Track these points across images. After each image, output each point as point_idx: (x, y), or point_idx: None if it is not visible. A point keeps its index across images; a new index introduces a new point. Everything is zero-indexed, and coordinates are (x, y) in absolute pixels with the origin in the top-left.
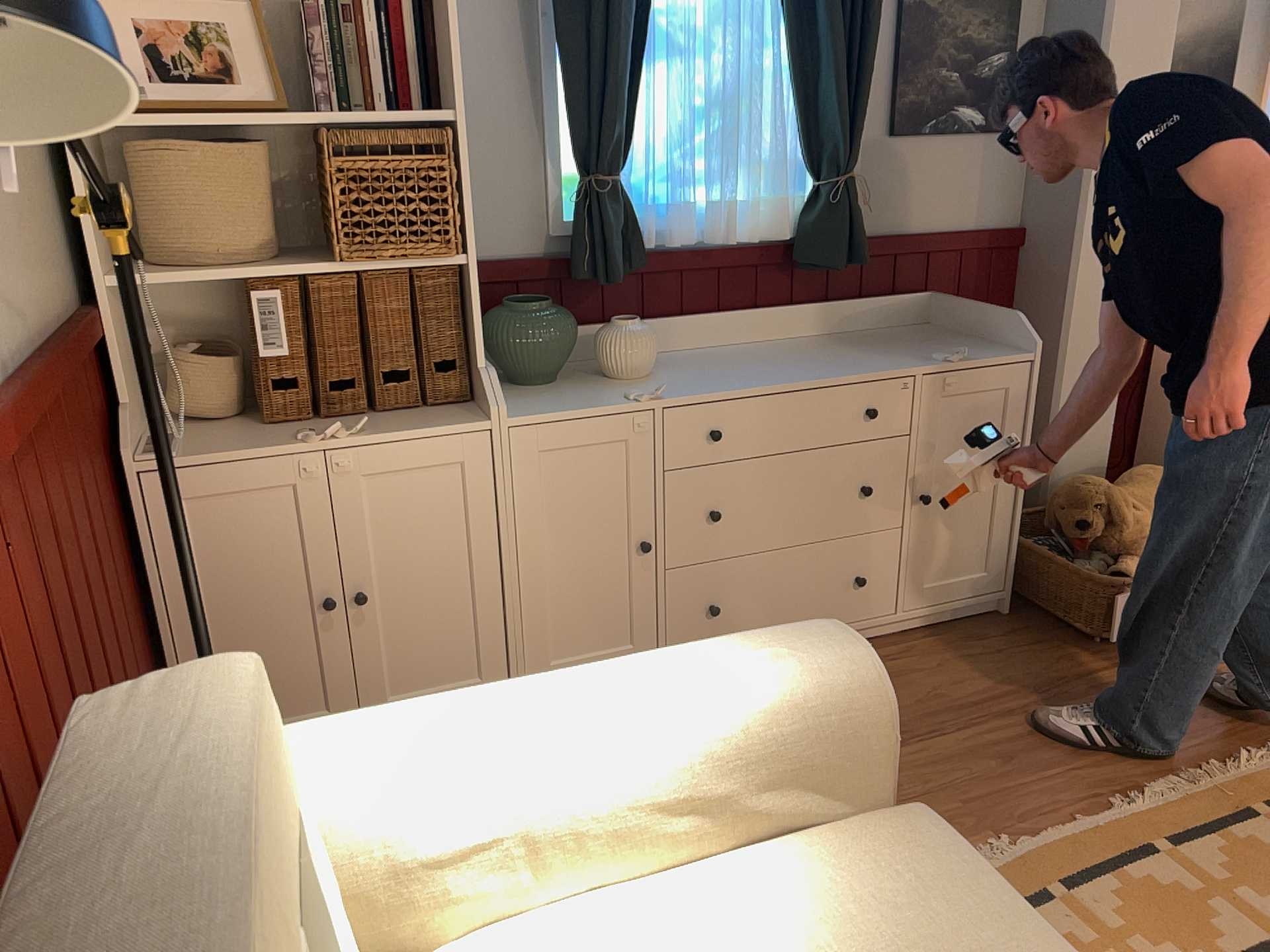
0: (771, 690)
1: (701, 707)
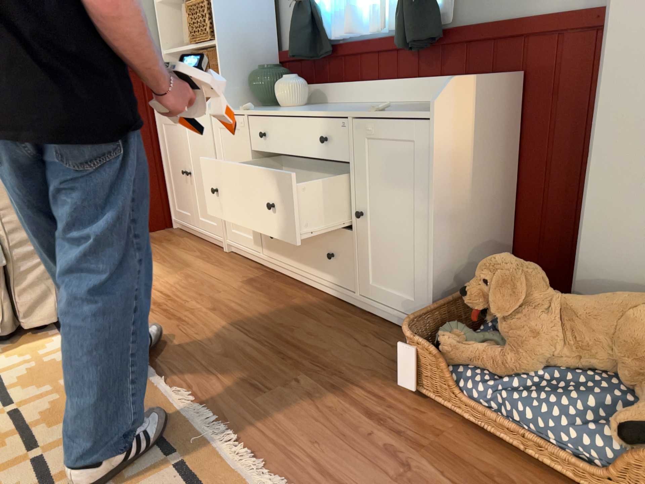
0: None
1: None
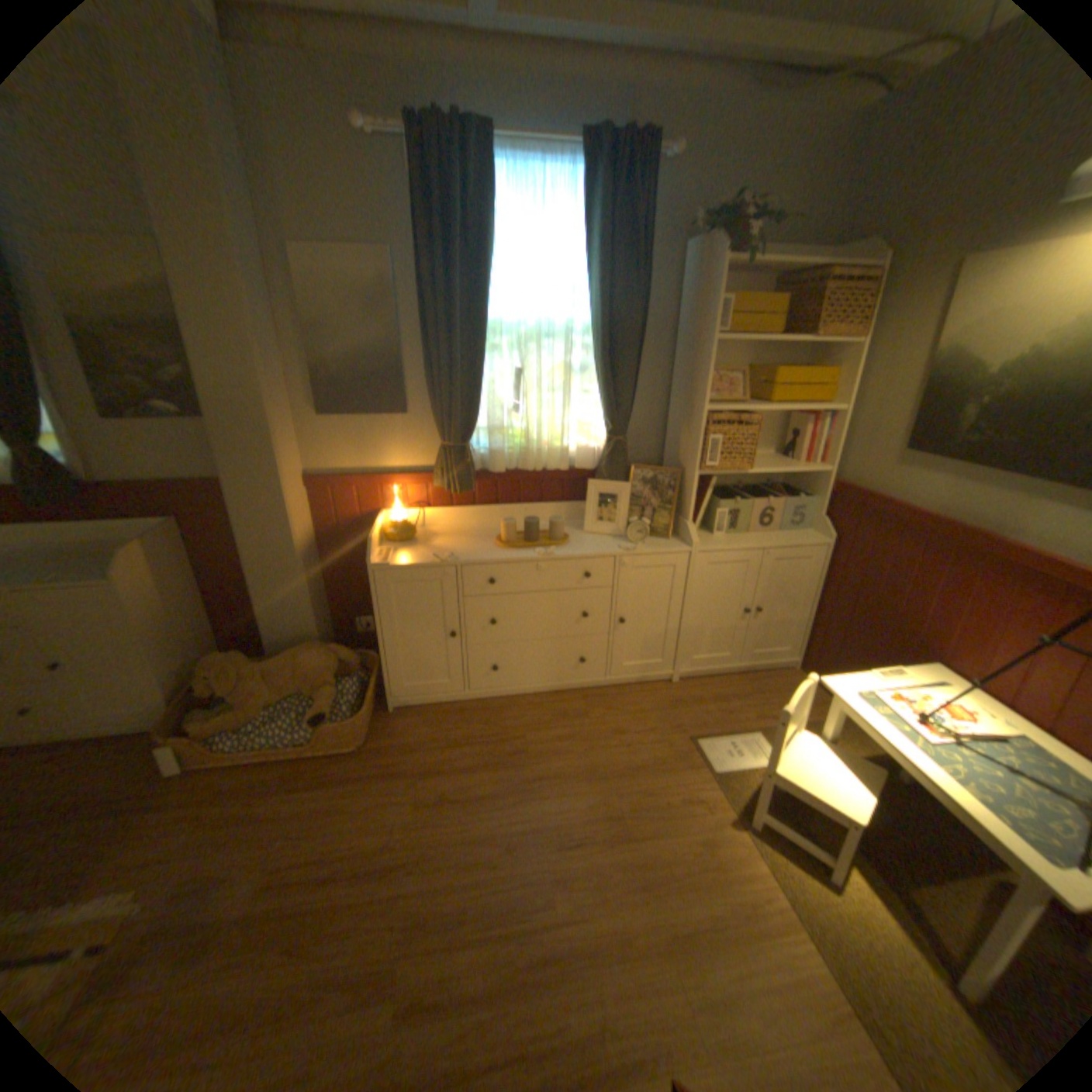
0: None
1: None
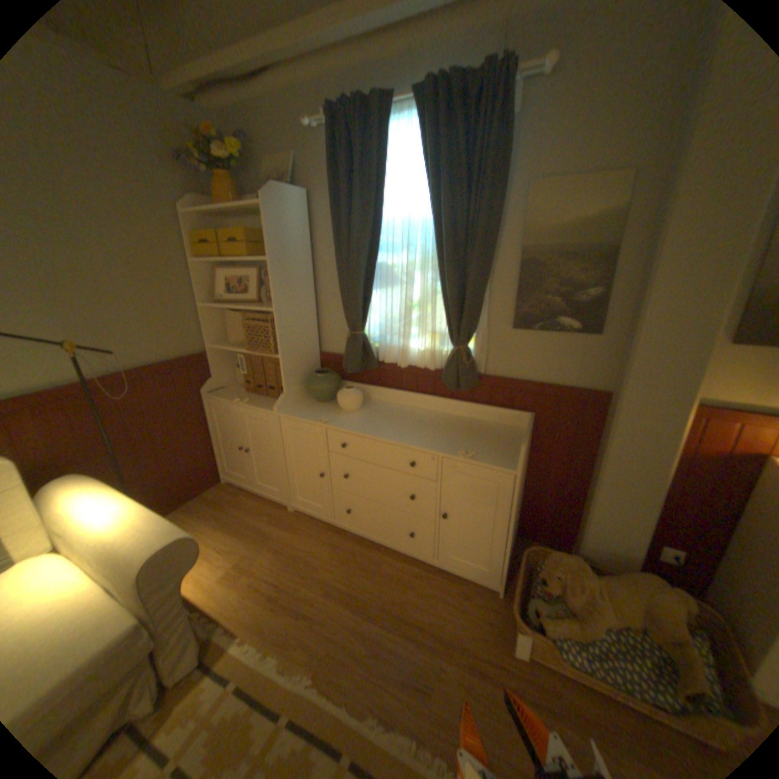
0: (120, 544)
1: (107, 535)
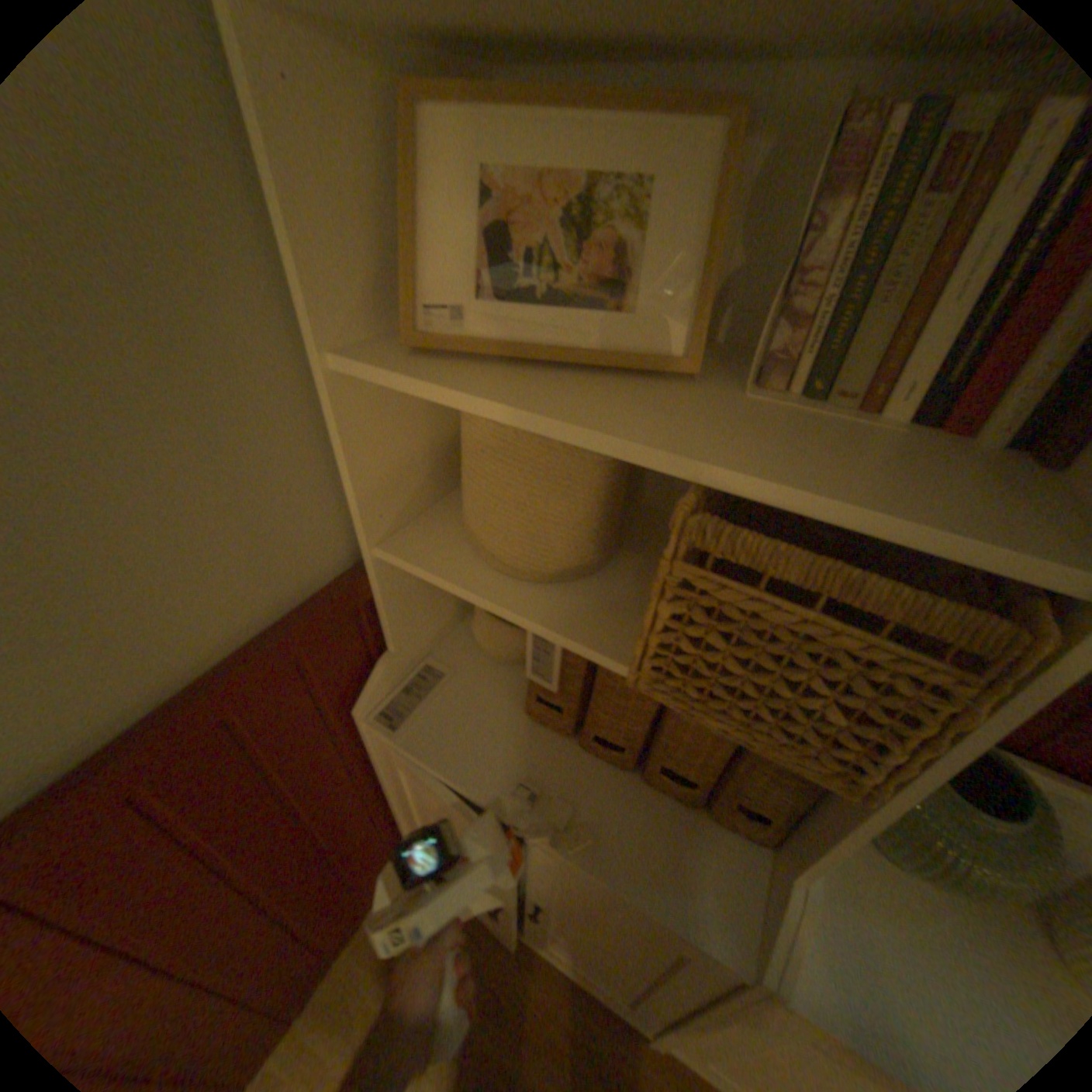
0: None
1: None
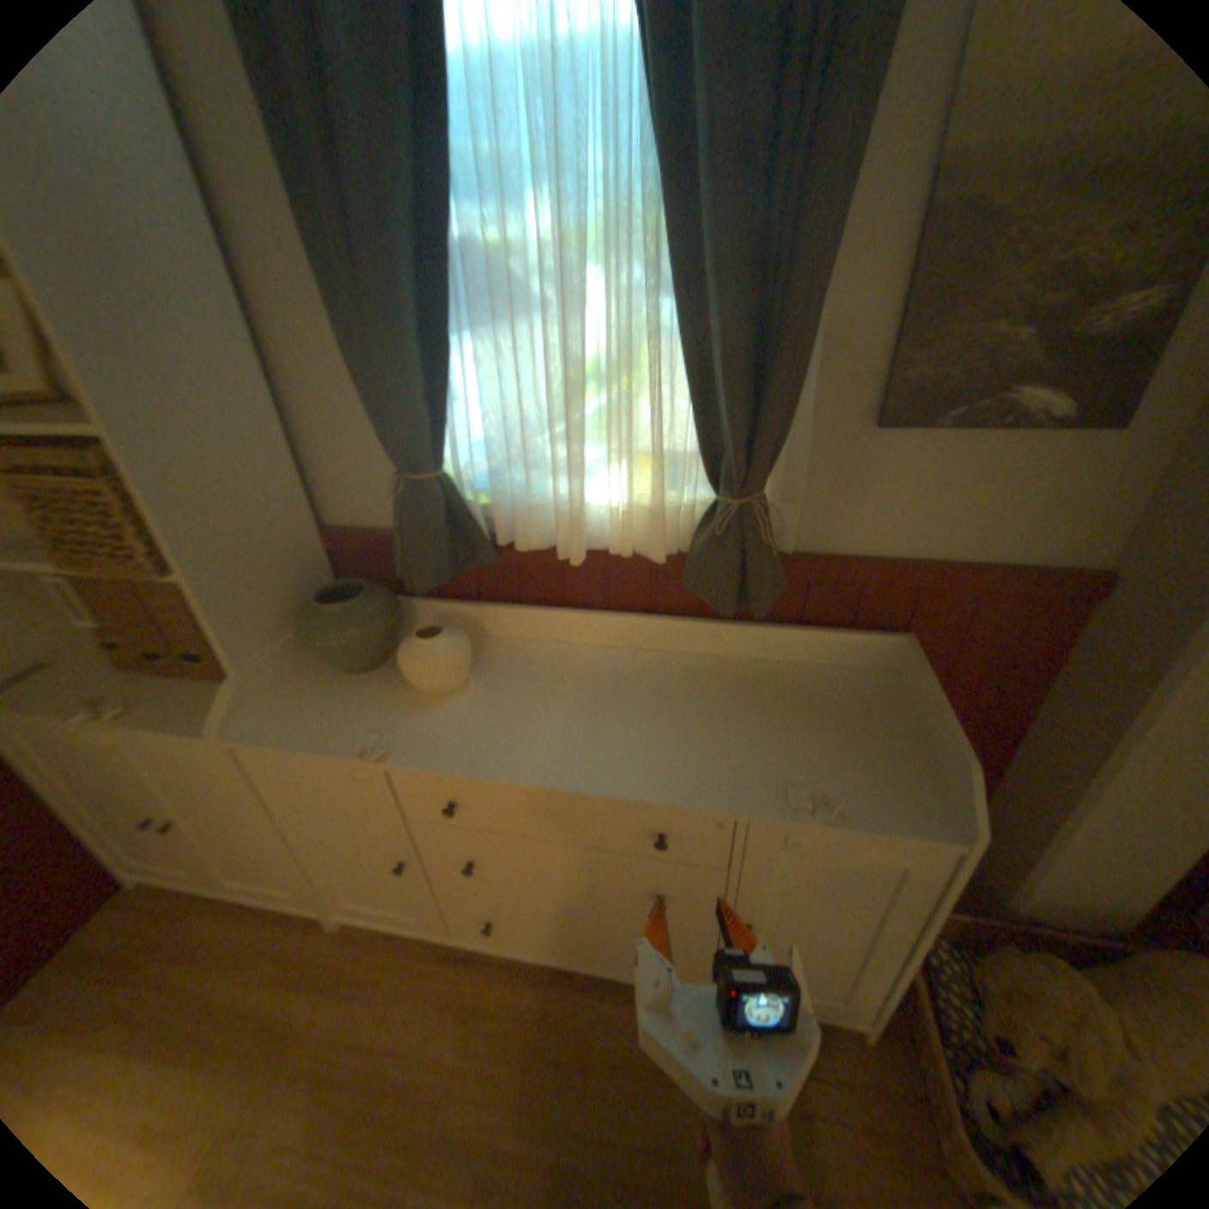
0: None
1: None
